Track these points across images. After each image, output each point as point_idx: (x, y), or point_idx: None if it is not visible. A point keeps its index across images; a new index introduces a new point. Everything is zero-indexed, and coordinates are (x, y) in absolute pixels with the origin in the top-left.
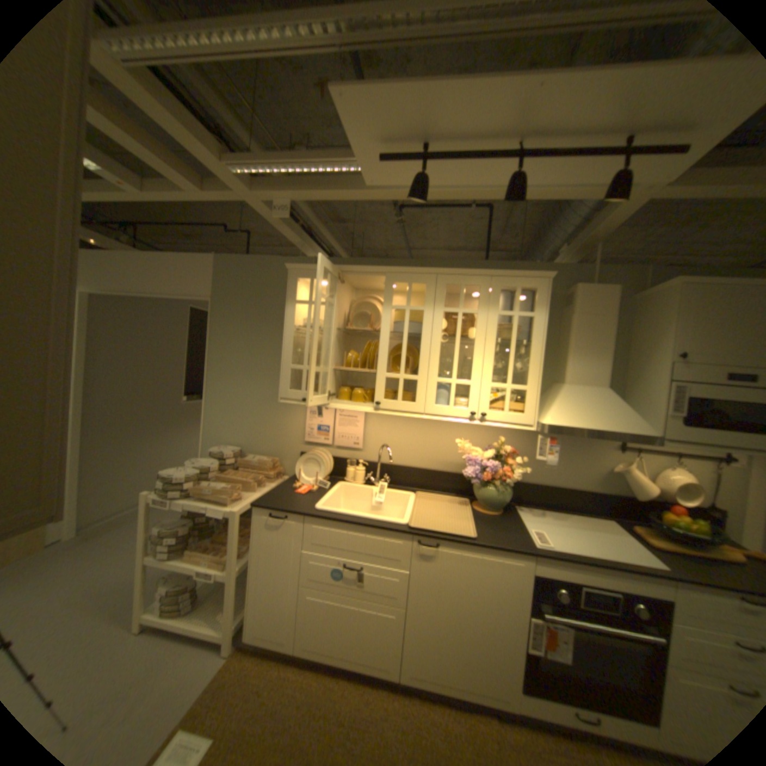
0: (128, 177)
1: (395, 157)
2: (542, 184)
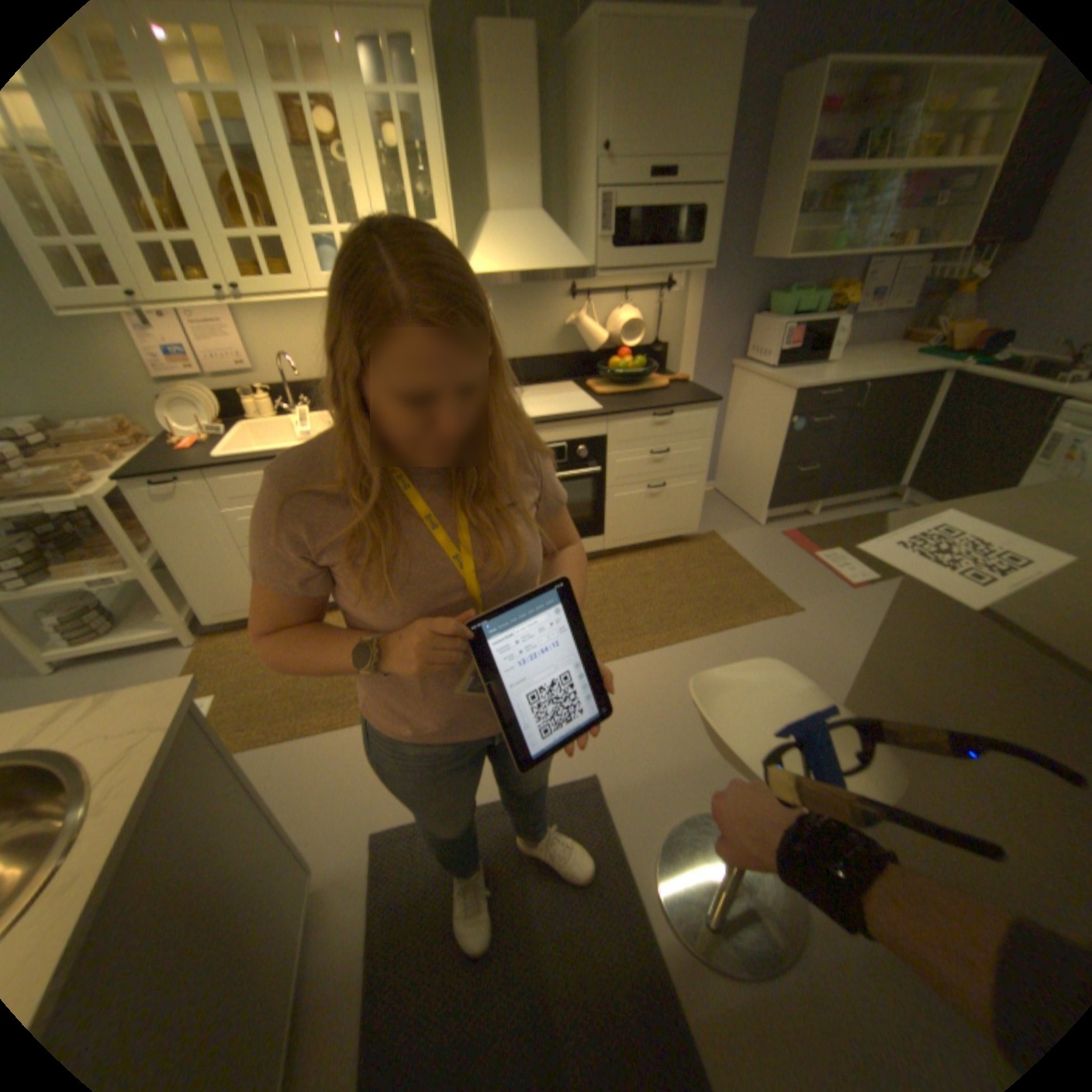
0: None
1: None
2: None
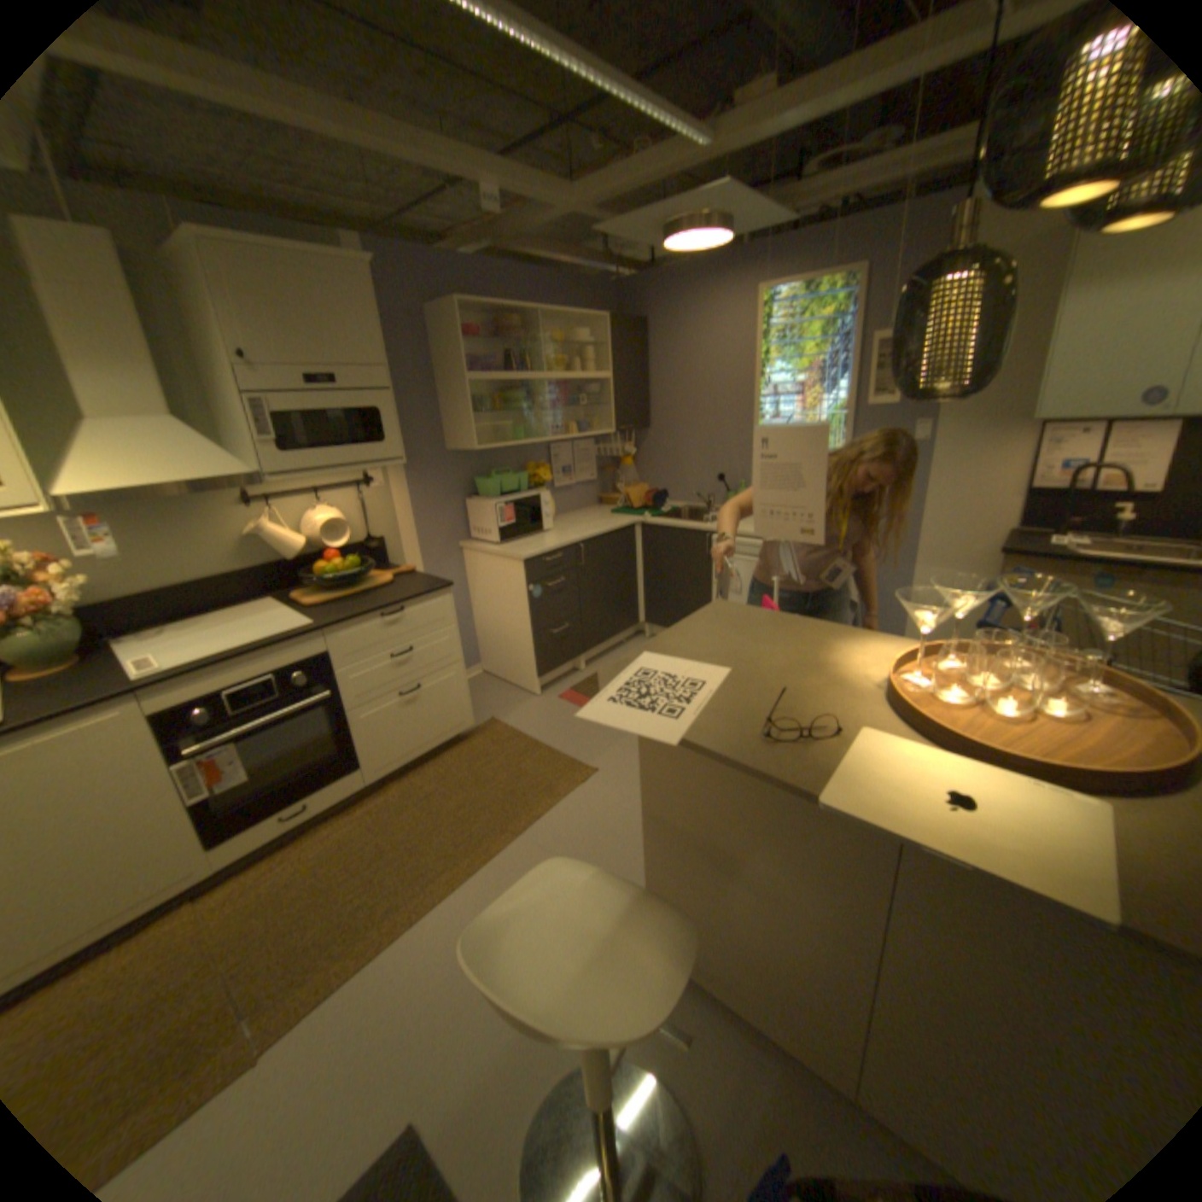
0: None
1: None
2: None
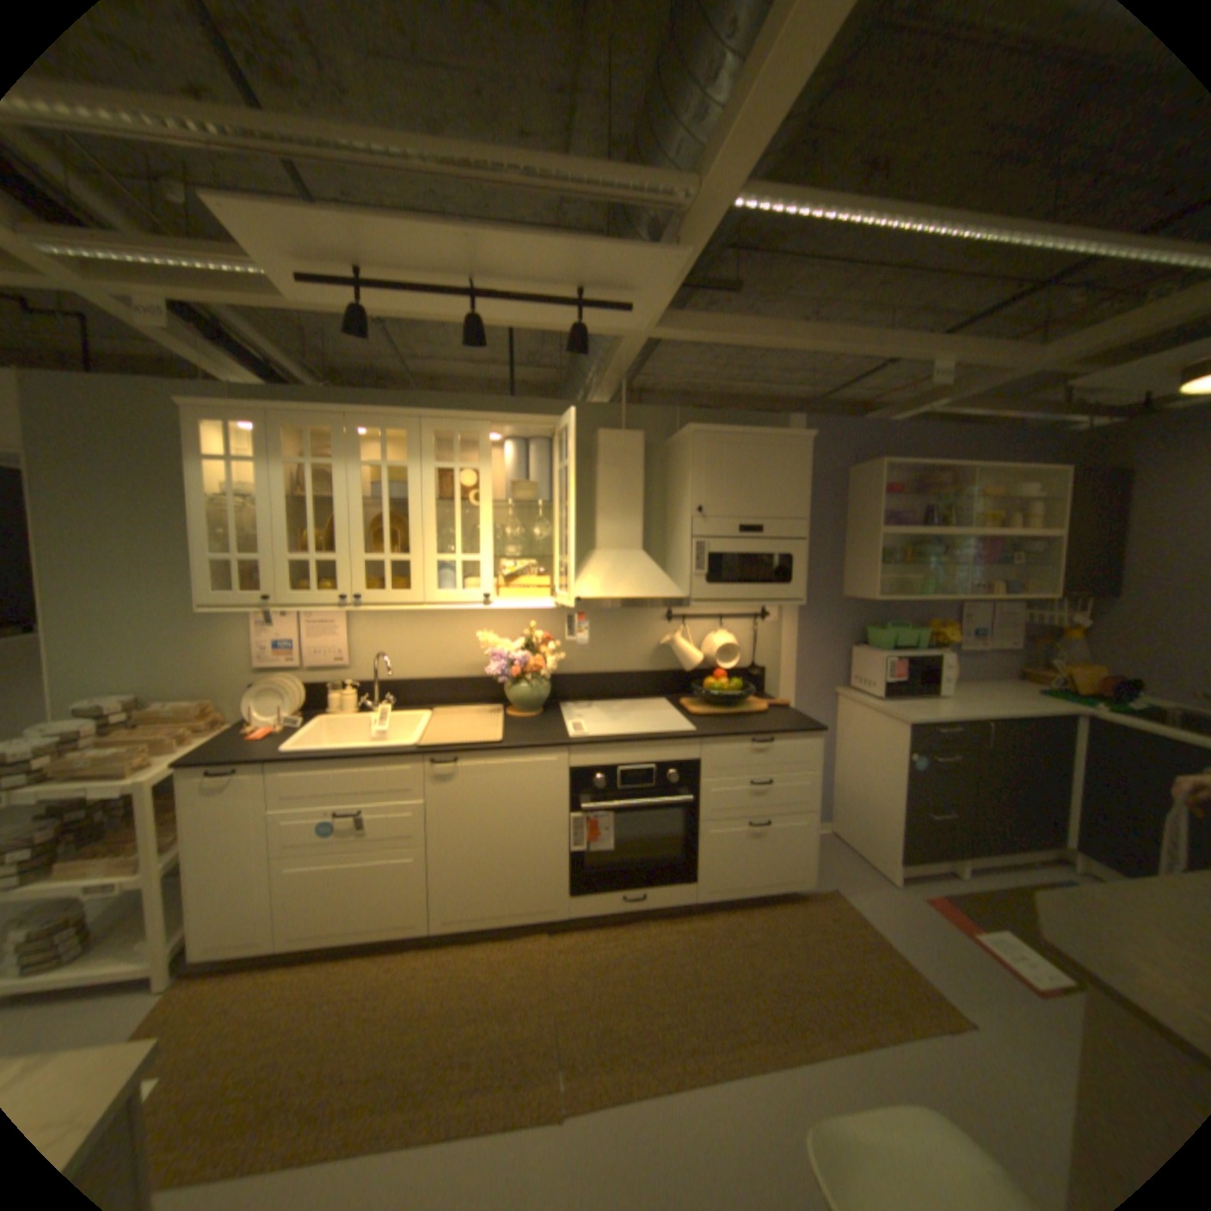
0: None
1: (320, 277)
2: (516, 321)
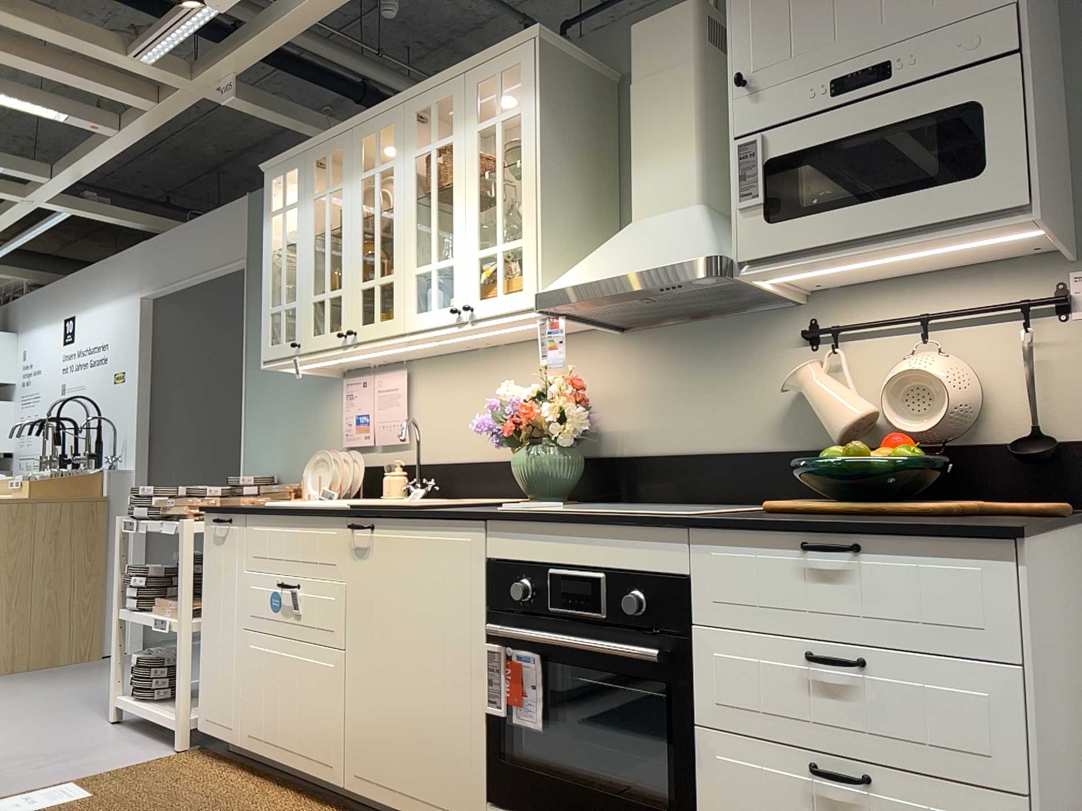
0: (105, 120)
1: None
2: None
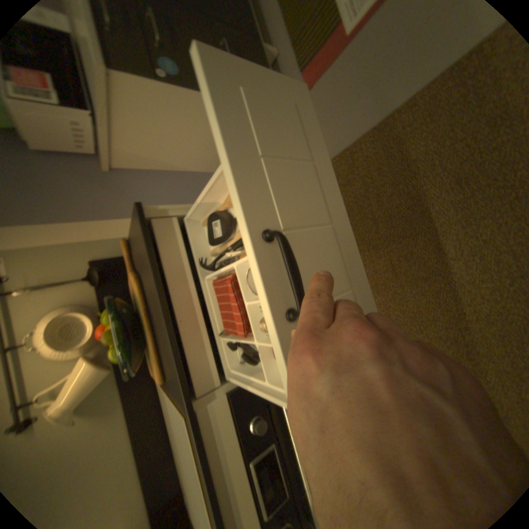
0: None
1: None
2: None
